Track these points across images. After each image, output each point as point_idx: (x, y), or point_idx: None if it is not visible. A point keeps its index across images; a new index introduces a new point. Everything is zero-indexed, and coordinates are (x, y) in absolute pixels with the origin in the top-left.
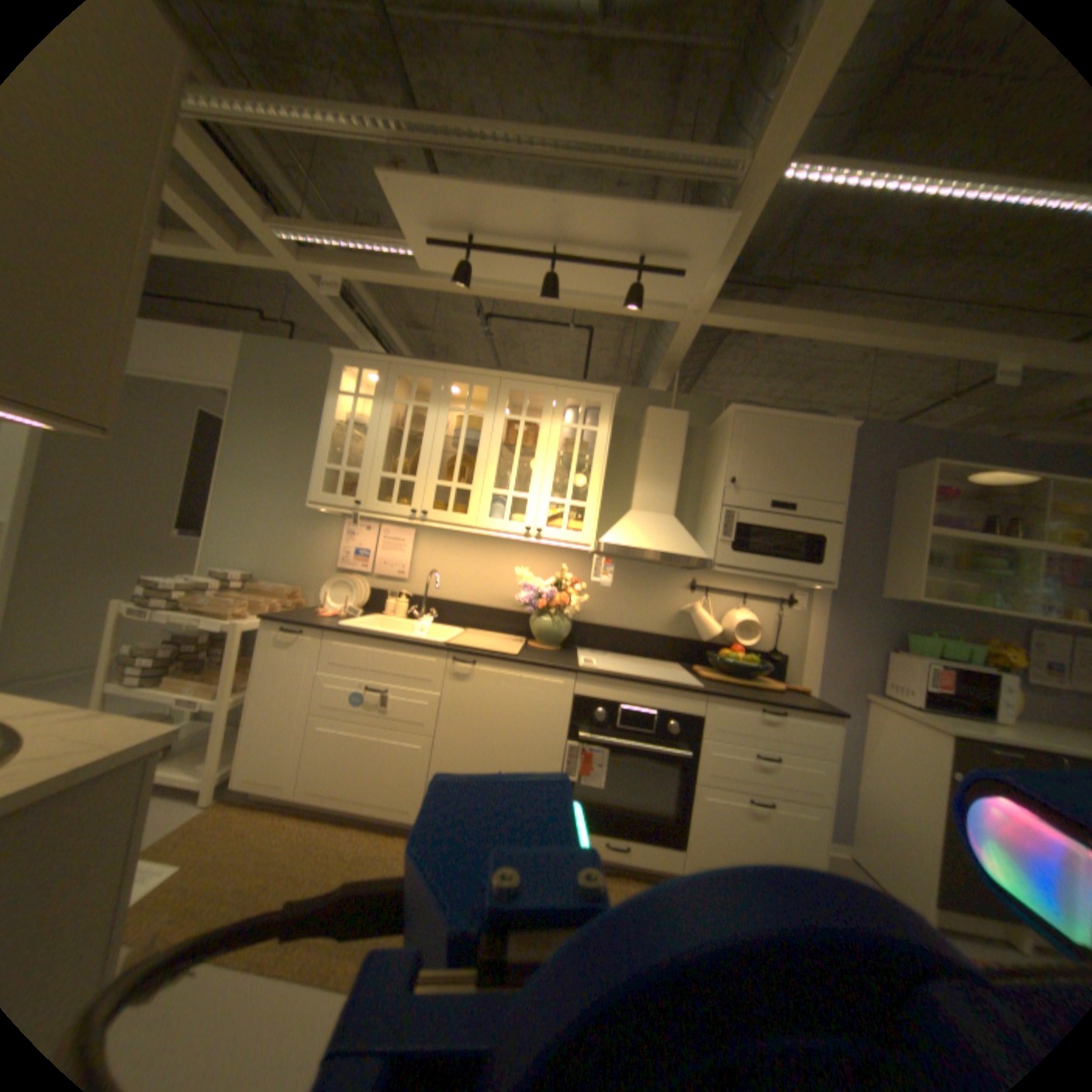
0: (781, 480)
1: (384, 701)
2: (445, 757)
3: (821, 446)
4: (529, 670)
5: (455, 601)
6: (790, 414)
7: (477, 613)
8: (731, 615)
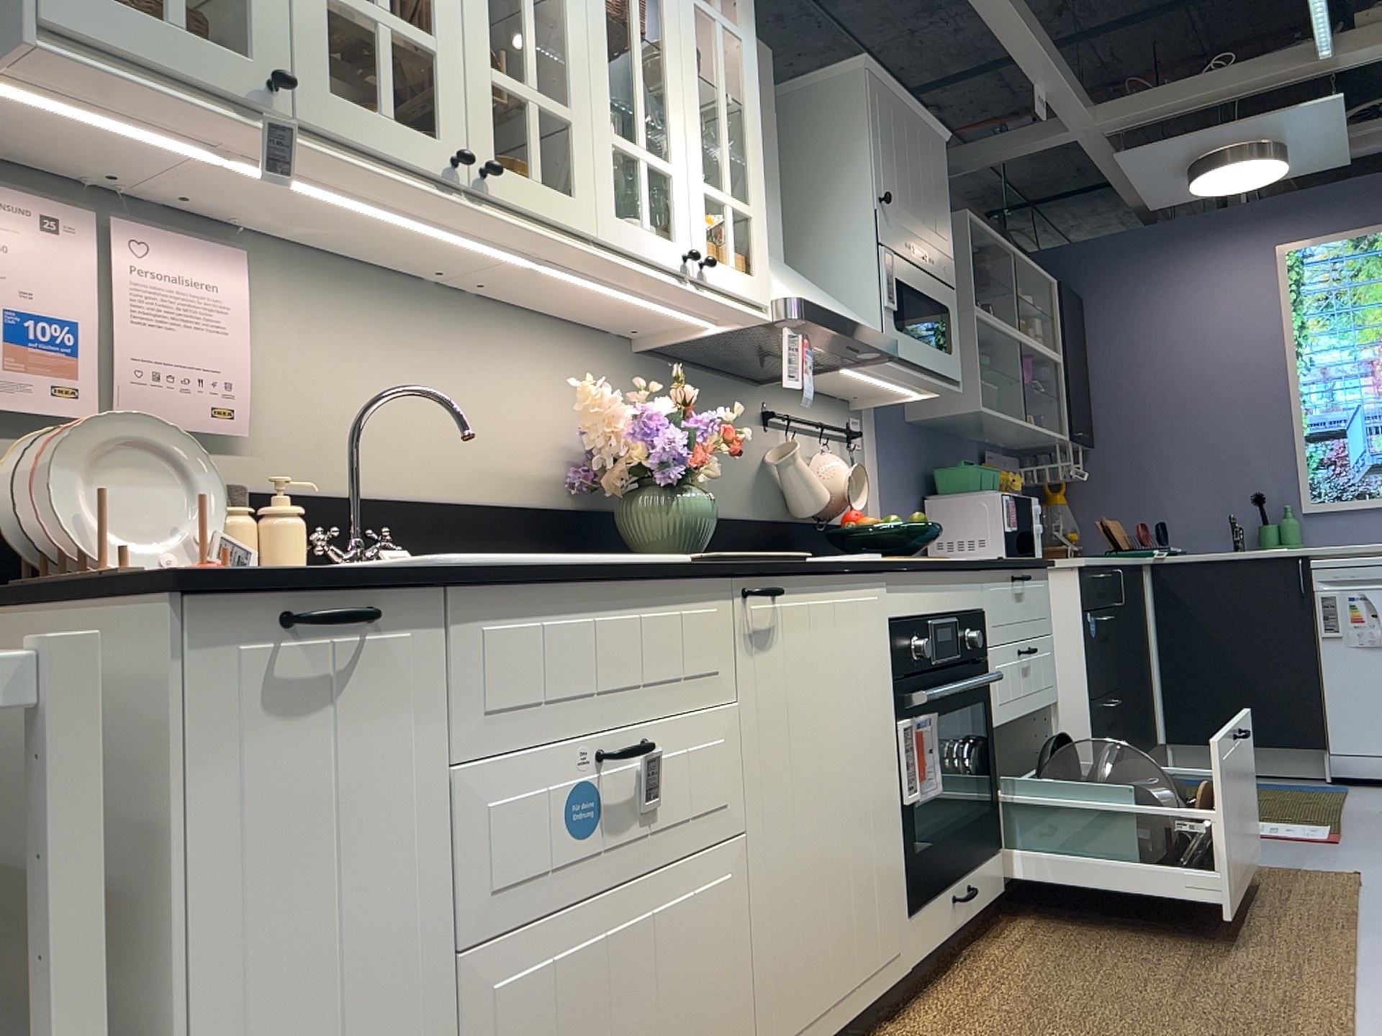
0: (915, 210)
1: (652, 775)
2: (771, 869)
3: (933, 164)
4: (842, 585)
5: (399, 496)
6: (909, 100)
7: (462, 527)
8: (824, 463)
